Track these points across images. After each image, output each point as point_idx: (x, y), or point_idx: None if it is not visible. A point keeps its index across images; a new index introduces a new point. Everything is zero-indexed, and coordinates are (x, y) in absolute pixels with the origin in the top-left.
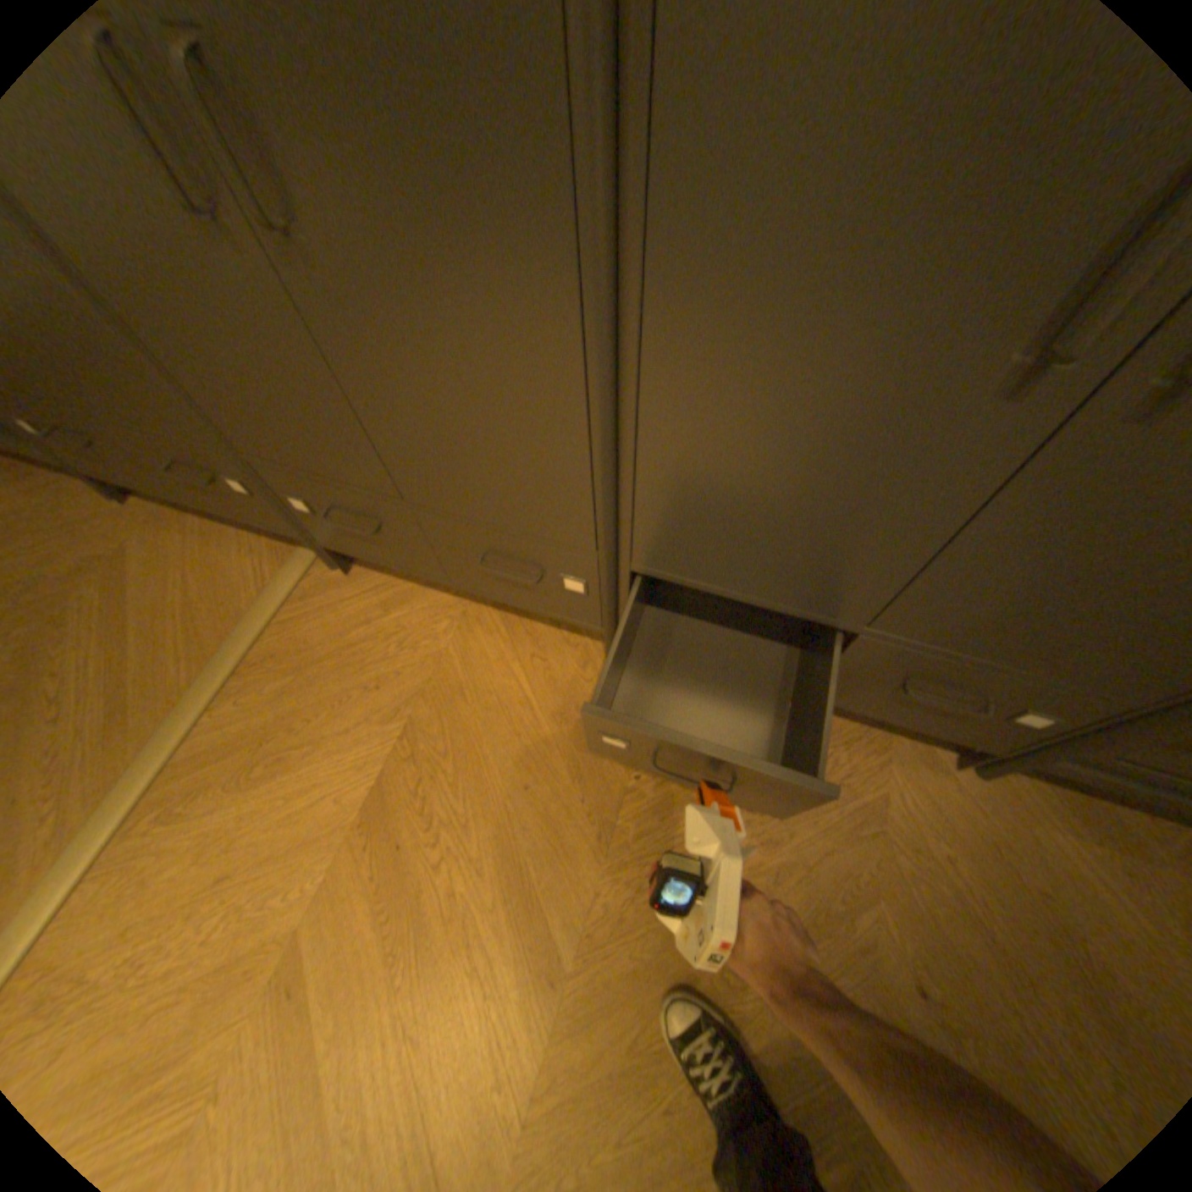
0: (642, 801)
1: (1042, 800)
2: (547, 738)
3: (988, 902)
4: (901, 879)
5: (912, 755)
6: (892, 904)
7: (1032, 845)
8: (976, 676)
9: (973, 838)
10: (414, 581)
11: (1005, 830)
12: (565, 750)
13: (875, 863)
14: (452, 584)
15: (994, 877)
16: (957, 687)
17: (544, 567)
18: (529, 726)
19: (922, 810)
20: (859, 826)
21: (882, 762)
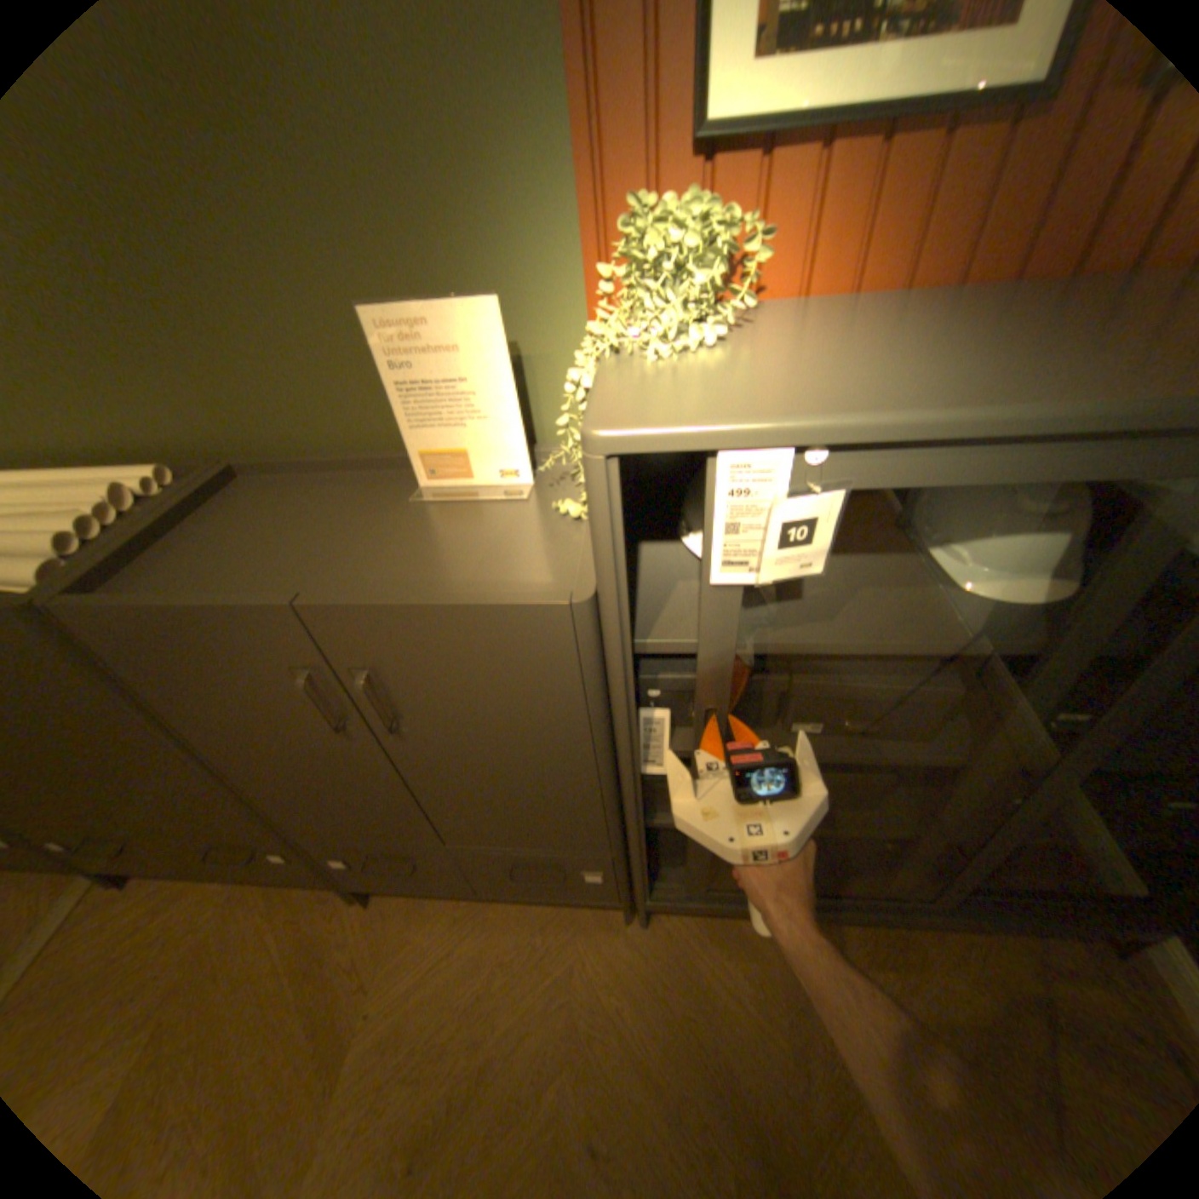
0: (366, 1040)
1: (686, 934)
2: (287, 1002)
3: (644, 1042)
4: (577, 1044)
5: (591, 923)
6: (570, 1071)
7: (678, 977)
8: (527, 860)
9: (635, 985)
10: (186, 879)
11: (659, 970)
12: (303, 1009)
13: (558, 1036)
14: (199, 878)
15: (649, 1017)
16: (530, 869)
17: (246, 852)
18: (273, 995)
19: (597, 971)
20: (547, 1003)
21: (568, 937)
